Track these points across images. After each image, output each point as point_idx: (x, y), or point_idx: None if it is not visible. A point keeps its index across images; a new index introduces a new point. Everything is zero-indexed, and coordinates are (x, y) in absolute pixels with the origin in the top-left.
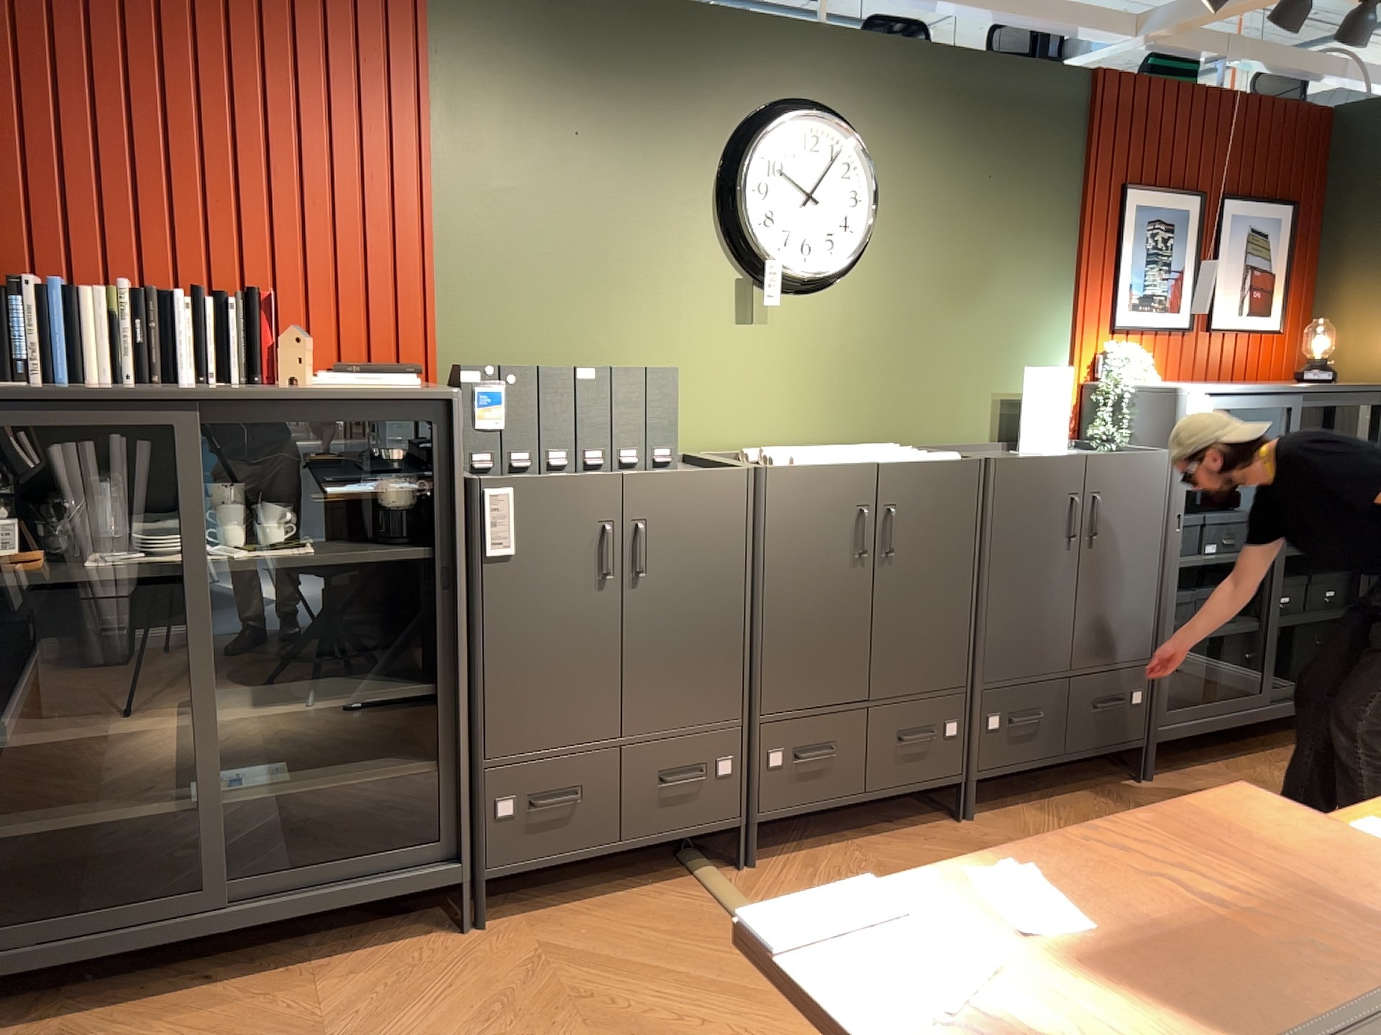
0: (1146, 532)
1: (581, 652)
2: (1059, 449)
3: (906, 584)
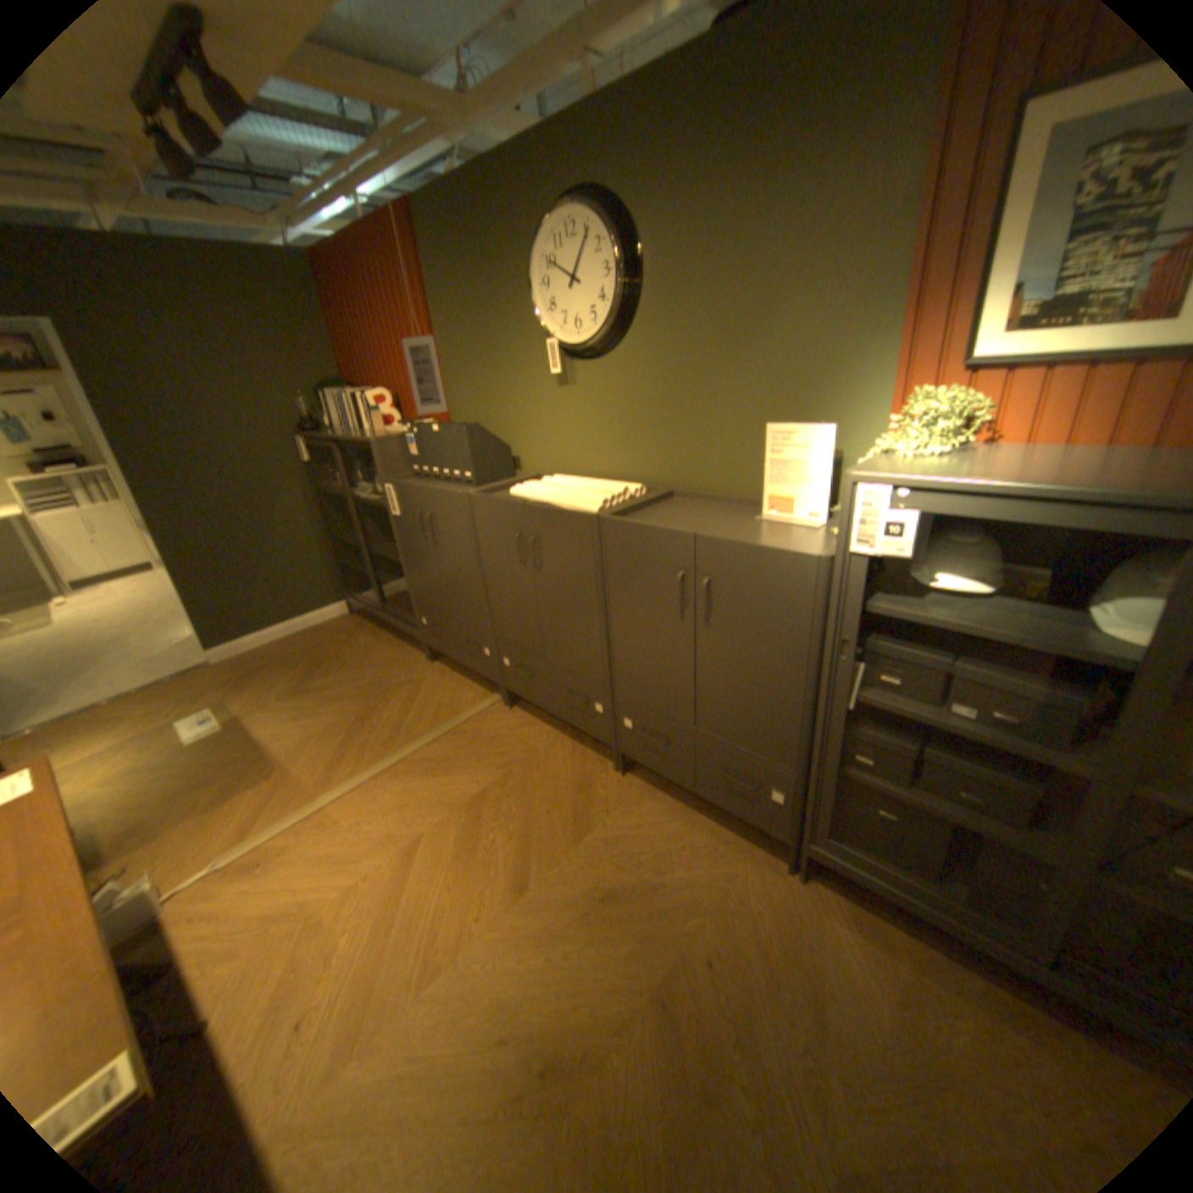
0: (780, 639)
1: (428, 568)
2: (812, 520)
3: (553, 594)
